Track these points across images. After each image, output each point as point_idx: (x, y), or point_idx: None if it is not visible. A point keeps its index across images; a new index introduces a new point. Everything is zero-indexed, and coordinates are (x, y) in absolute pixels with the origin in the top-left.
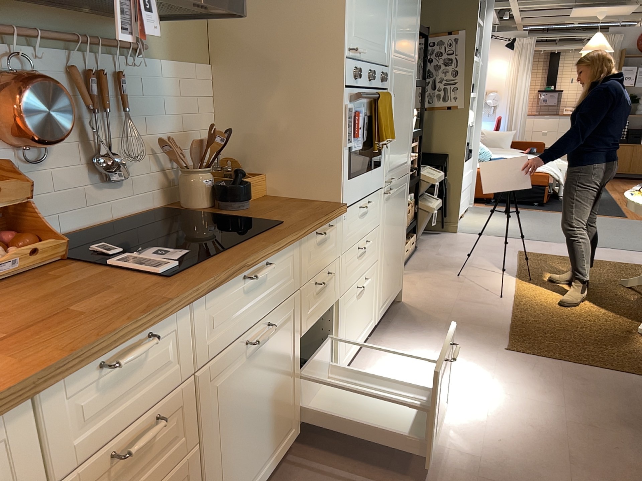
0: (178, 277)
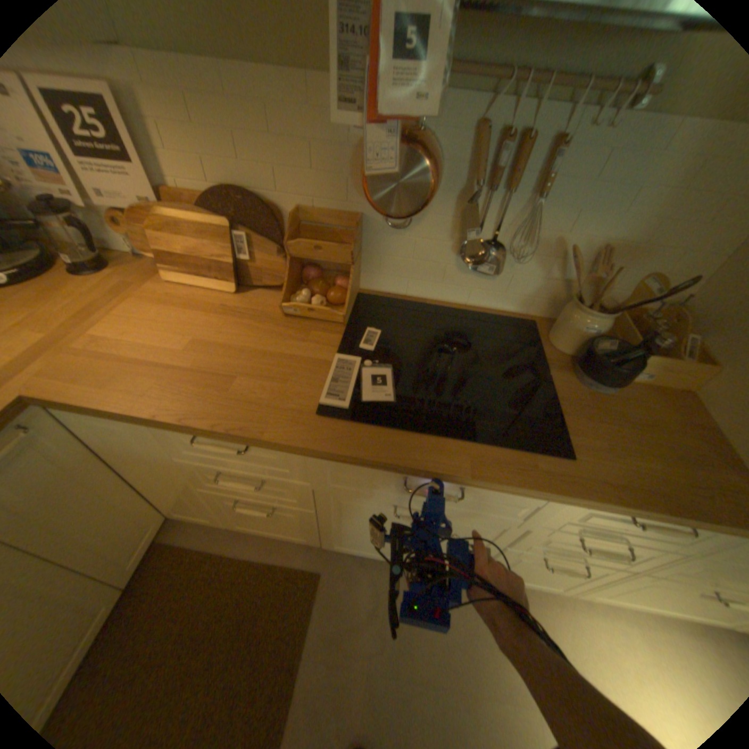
0: (320, 420)
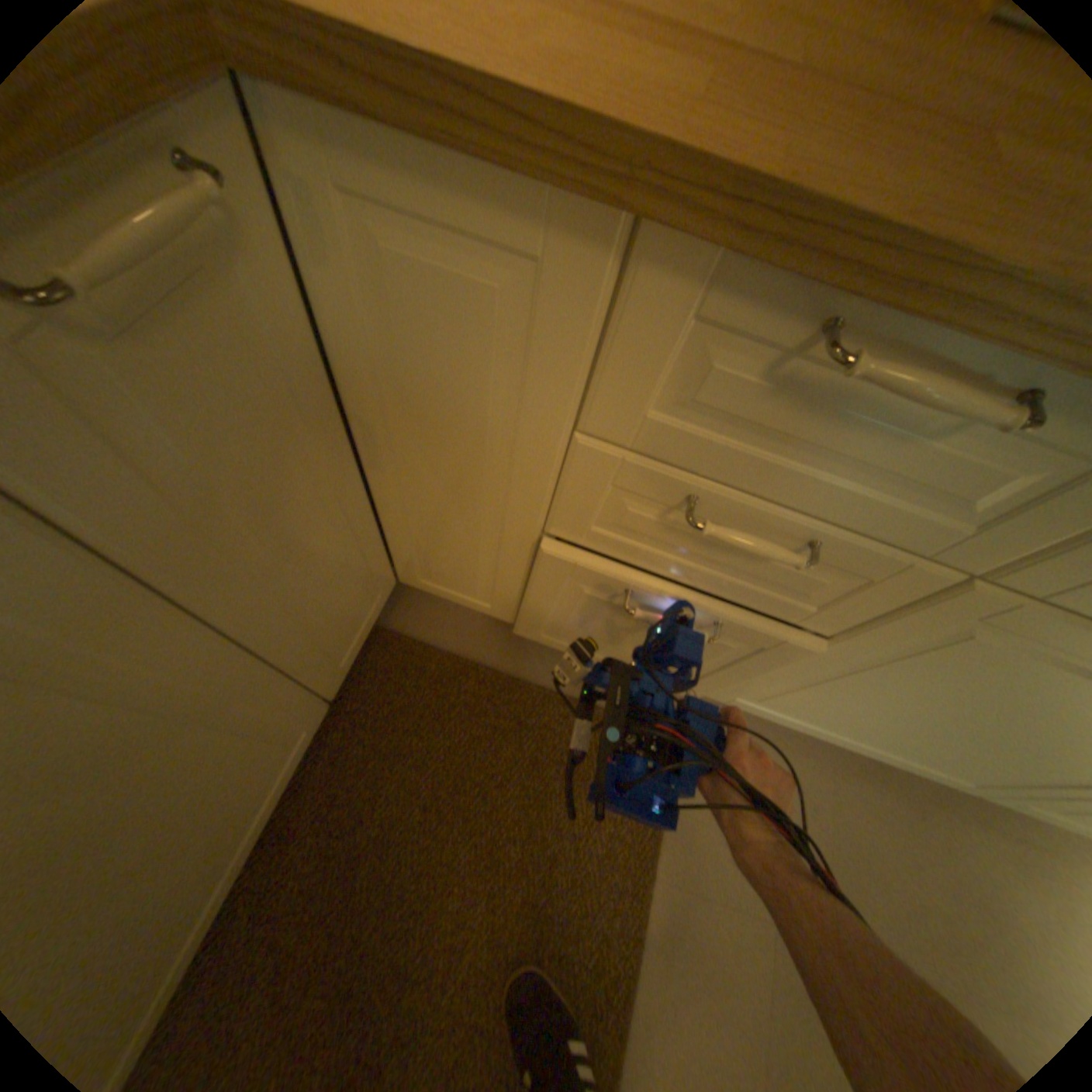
0: None
